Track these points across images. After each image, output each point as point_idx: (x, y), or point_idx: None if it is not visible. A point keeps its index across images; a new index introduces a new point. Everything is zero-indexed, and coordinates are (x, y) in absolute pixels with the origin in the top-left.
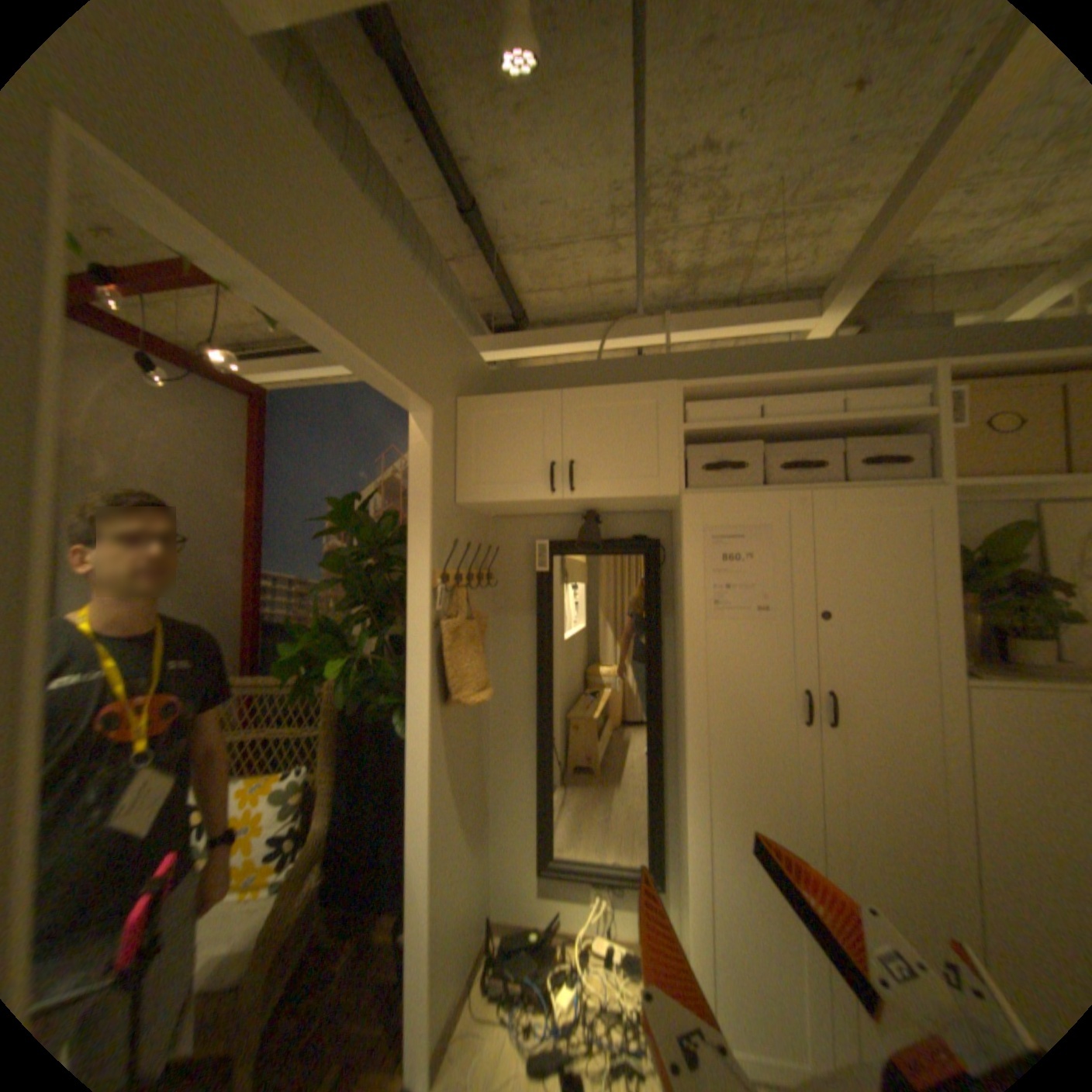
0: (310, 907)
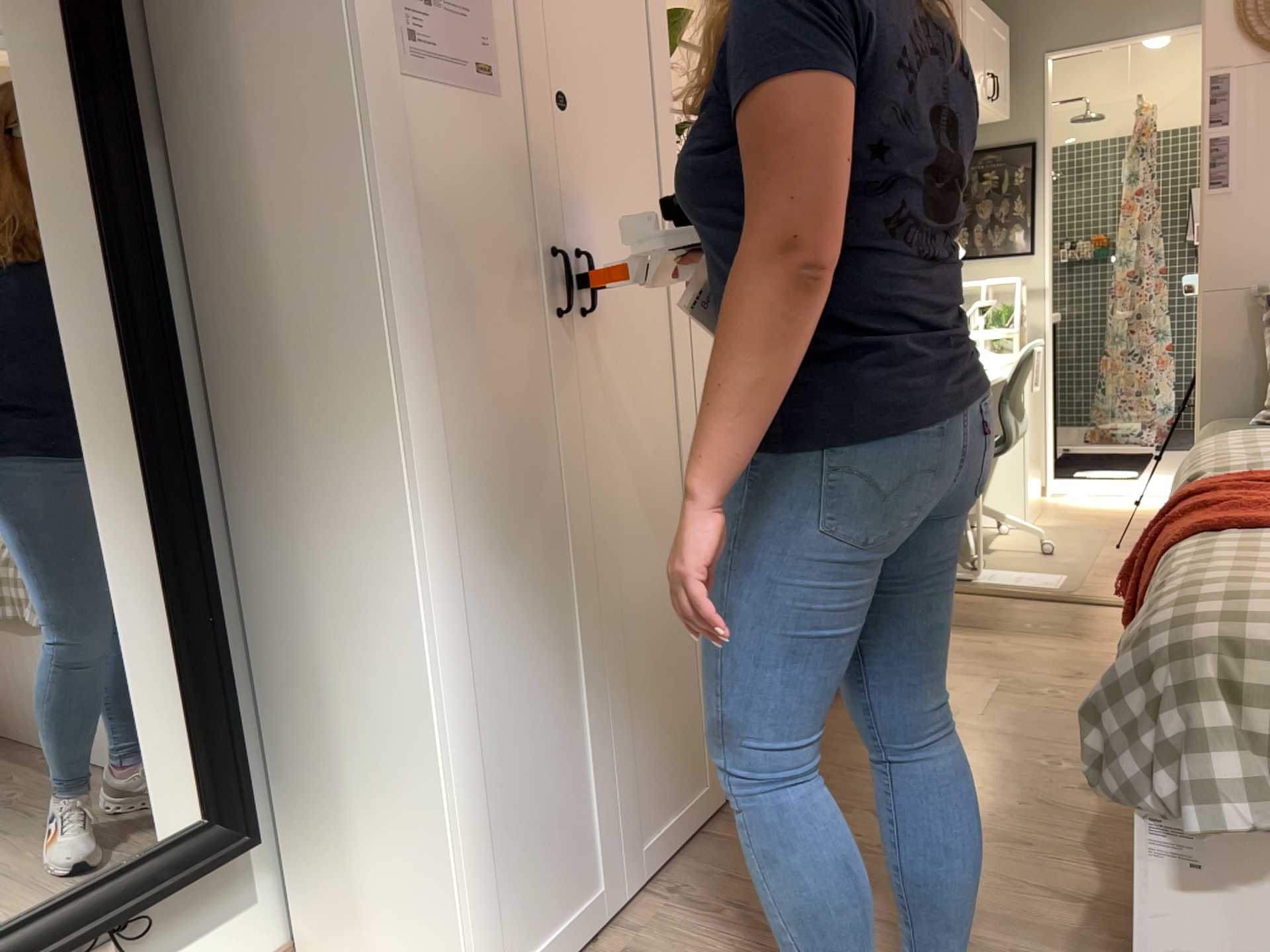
0: None
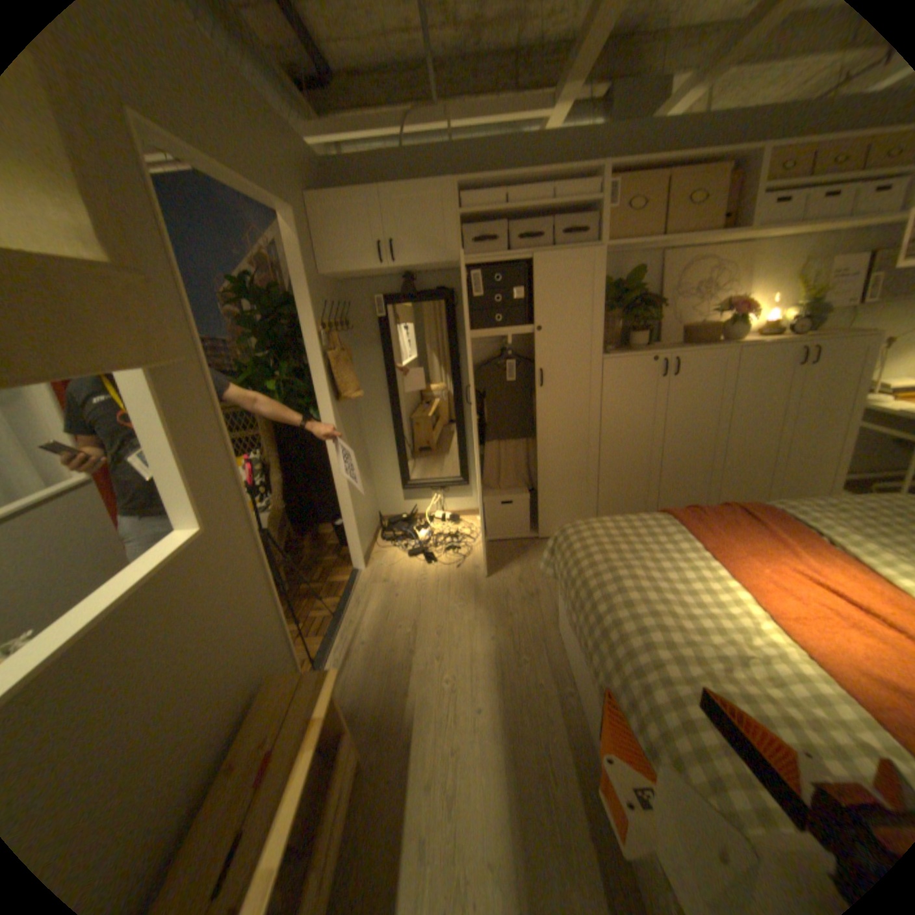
0: (283, 518)
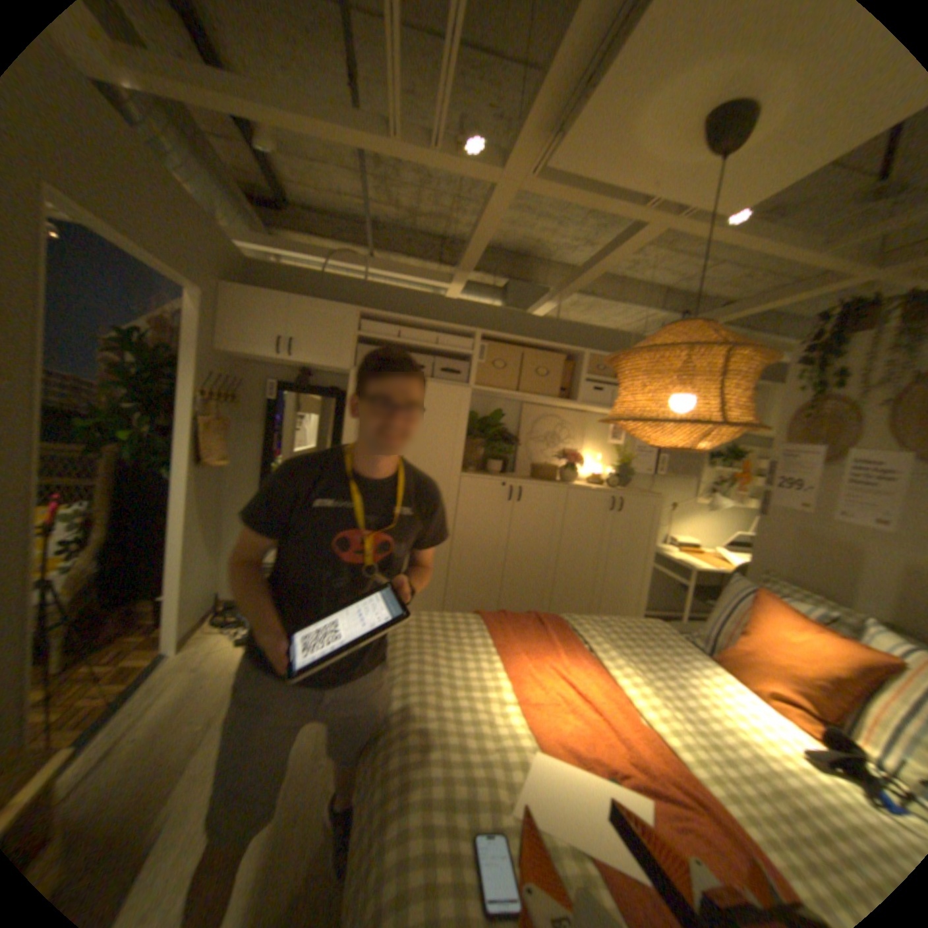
0: (92, 584)
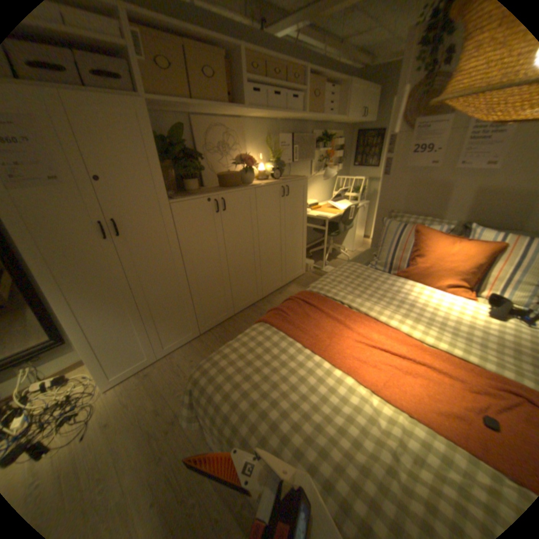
0: None
